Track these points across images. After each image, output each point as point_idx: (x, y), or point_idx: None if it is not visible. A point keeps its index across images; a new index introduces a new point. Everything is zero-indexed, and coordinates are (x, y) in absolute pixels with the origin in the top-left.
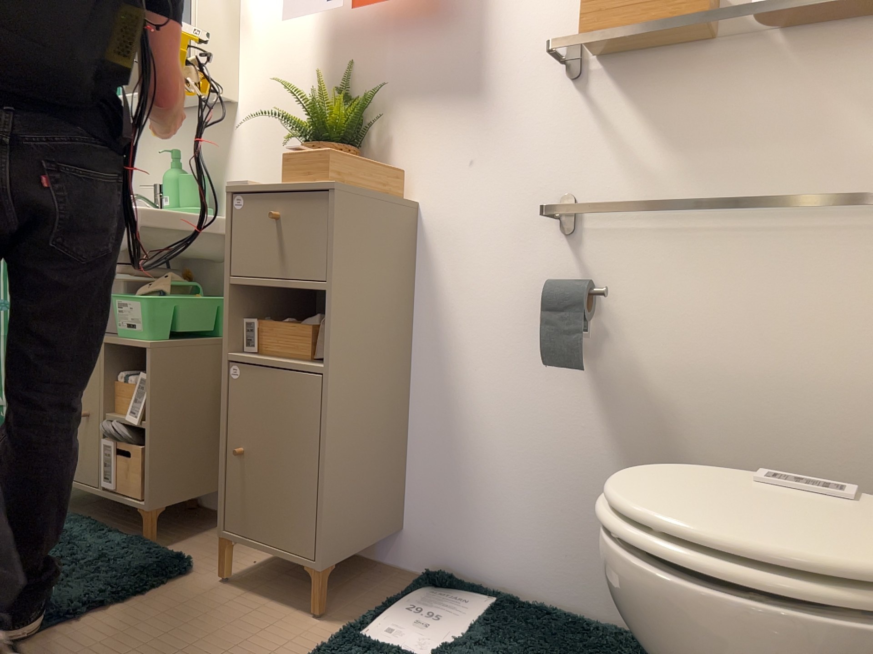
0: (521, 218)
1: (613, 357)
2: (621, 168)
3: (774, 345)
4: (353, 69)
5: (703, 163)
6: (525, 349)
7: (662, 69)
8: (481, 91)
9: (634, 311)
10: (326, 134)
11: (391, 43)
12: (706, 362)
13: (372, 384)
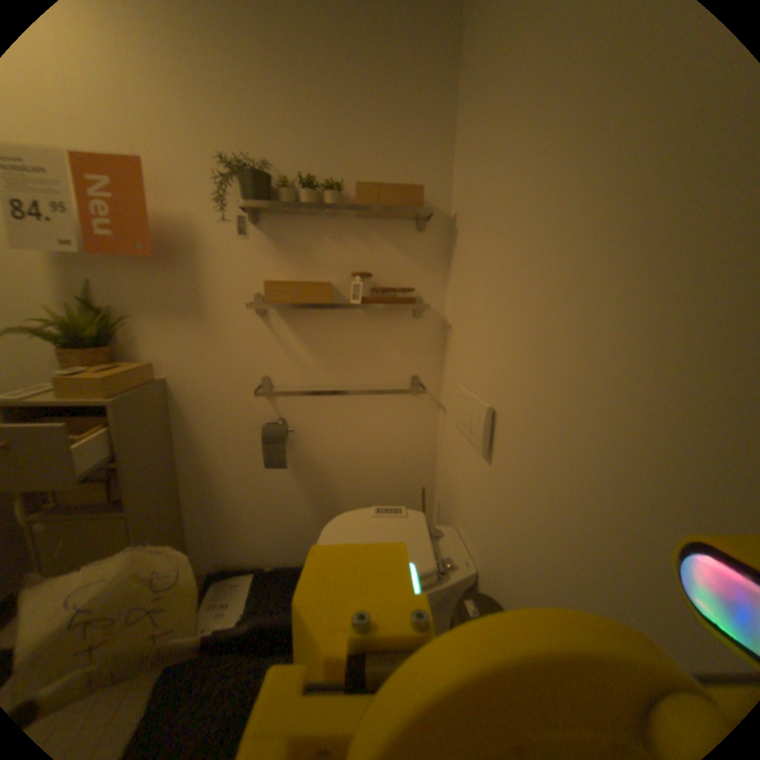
0: (240, 387)
1: (300, 453)
2: (295, 362)
3: (370, 440)
4: (87, 282)
5: (335, 362)
6: (252, 454)
7: (311, 314)
8: (202, 311)
9: (308, 431)
10: (77, 342)
11: (120, 268)
12: (343, 450)
13: (158, 501)
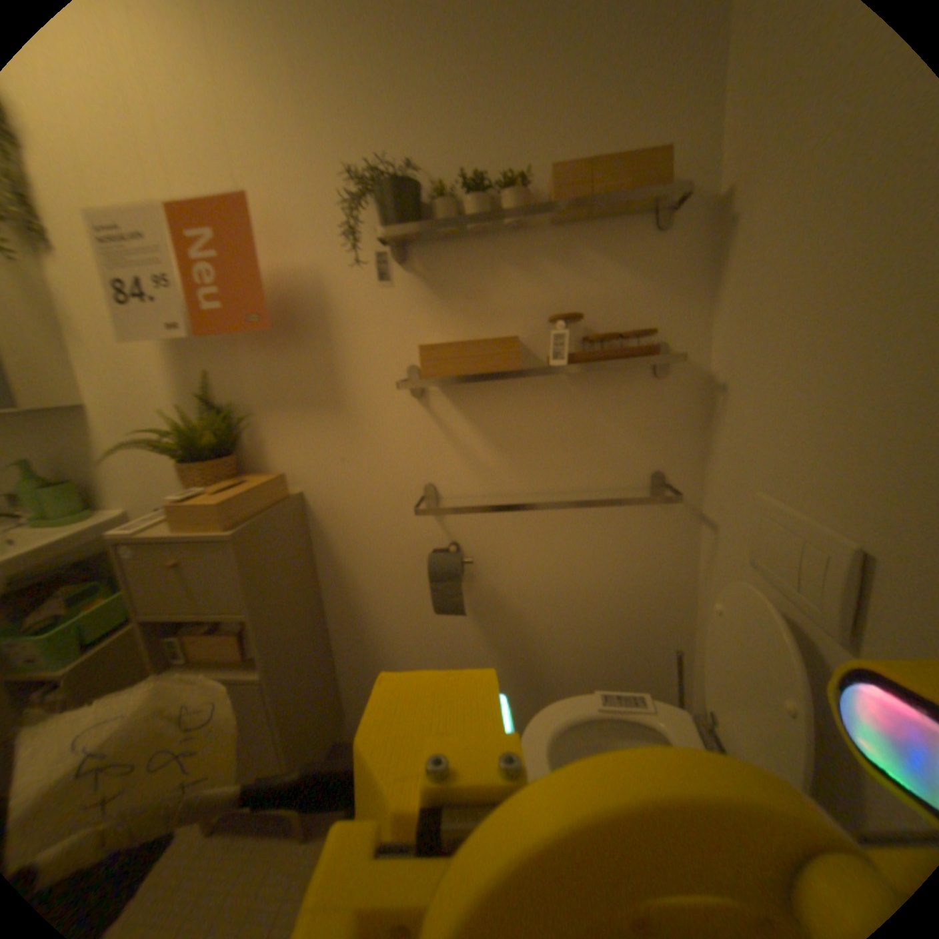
0: (395, 500)
1: (482, 591)
2: (468, 462)
3: (586, 574)
4: (204, 374)
5: (528, 458)
6: (416, 592)
7: (489, 388)
8: (339, 399)
9: (492, 560)
10: (195, 453)
11: (239, 351)
12: (544, 588)
13: (301, 656)
